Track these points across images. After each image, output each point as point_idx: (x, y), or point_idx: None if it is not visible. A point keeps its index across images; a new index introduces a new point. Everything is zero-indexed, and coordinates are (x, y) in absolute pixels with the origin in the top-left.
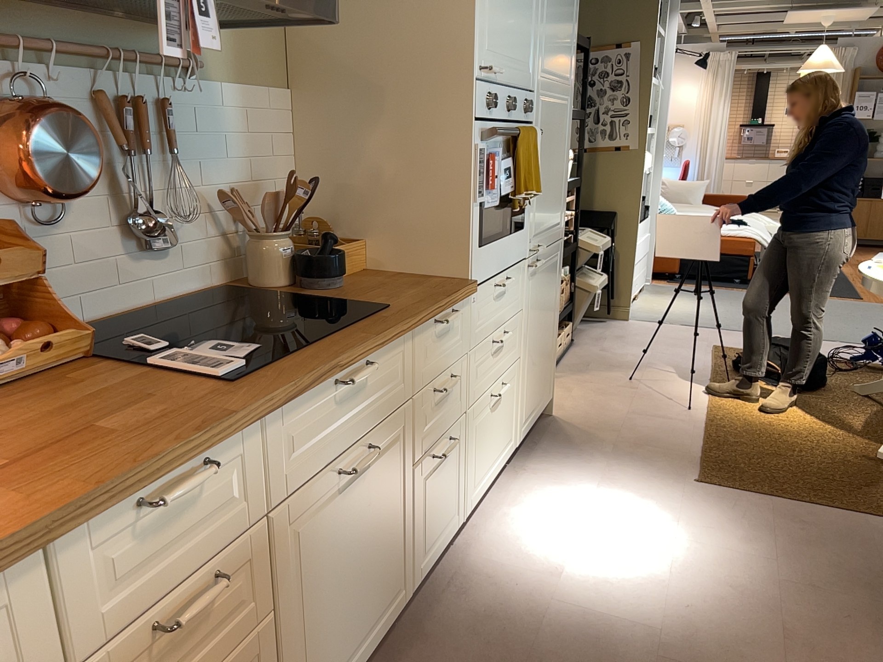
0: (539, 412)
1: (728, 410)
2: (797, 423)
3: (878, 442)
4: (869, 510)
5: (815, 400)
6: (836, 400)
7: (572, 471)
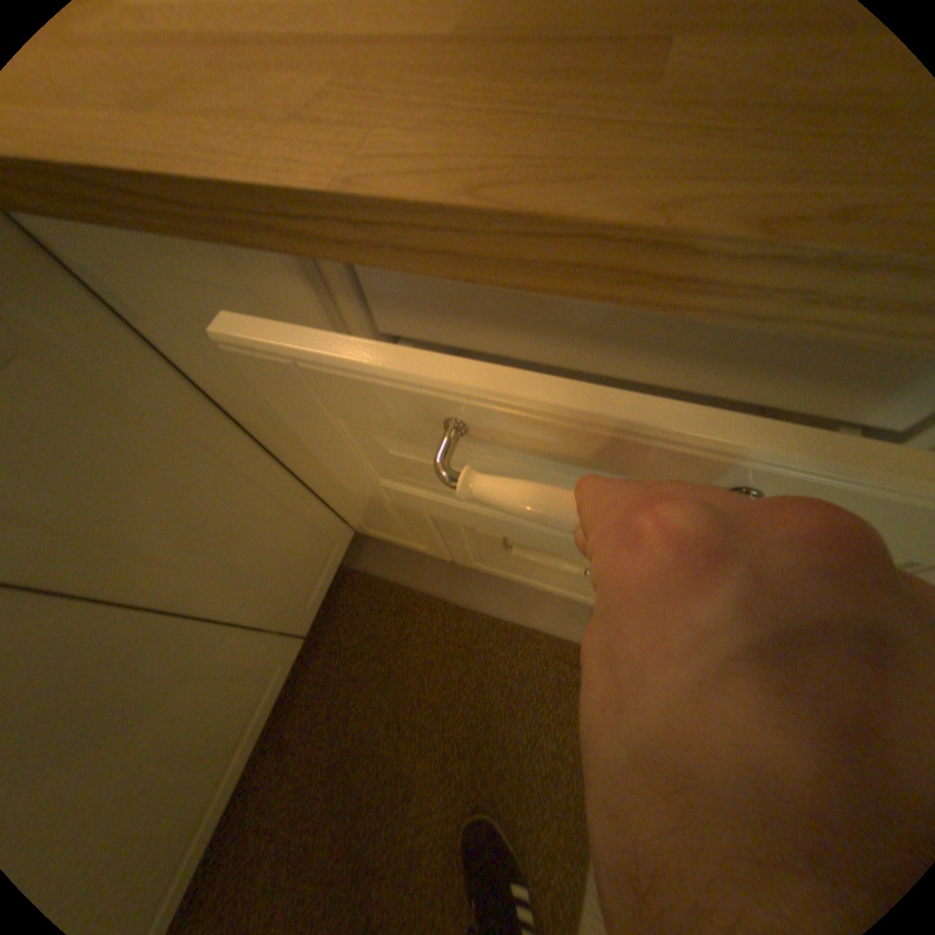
0: None
1: None
2: None
3: None
4: None
5: None
6: None
7: None
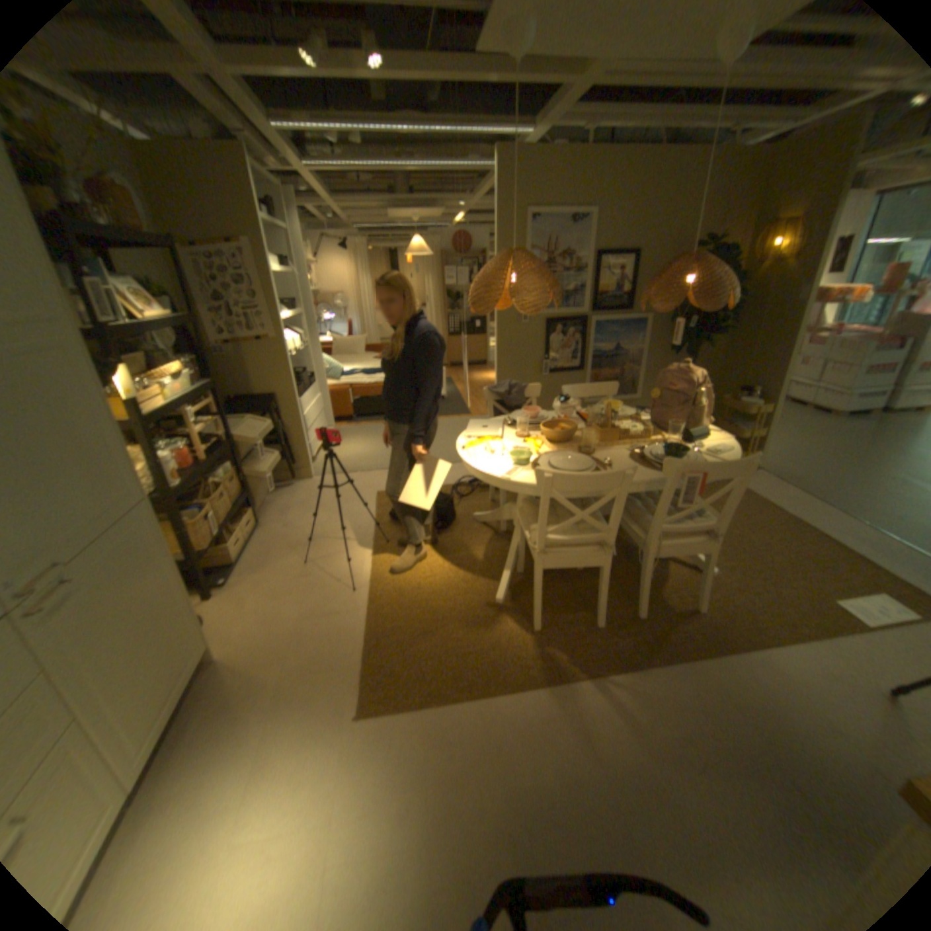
0: (175, 697)
1: (387, 580)
2: (440, 577)
3: (496, 579)
4: (499, 689)
5: (451, 538)
6: (465, 535)
7: (217, 776)
